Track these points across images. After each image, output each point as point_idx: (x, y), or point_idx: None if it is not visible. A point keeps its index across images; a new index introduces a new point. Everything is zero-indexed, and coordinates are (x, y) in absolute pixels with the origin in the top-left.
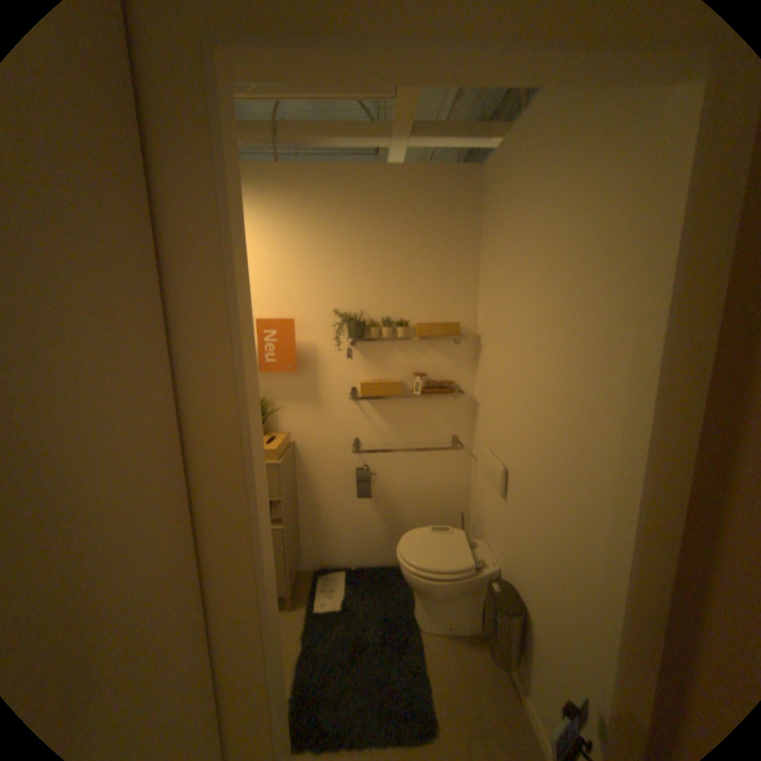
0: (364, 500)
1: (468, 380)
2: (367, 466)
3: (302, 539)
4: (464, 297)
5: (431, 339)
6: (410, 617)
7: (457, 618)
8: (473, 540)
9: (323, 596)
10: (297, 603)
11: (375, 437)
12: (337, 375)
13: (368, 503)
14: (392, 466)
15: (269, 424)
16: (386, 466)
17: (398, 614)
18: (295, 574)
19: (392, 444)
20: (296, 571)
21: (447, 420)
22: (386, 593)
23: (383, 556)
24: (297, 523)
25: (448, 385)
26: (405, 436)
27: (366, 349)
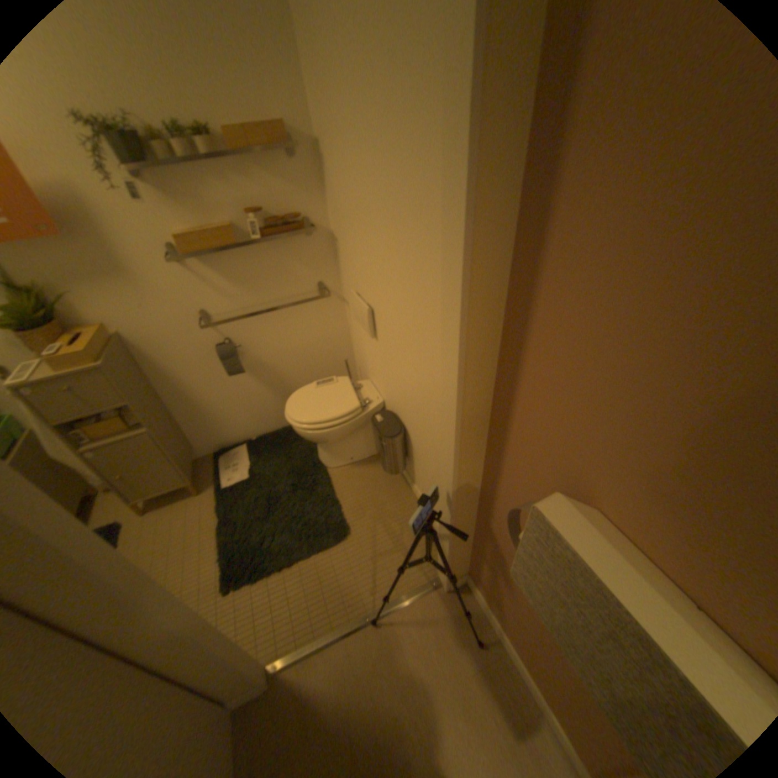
0: (238, 375)
1: (317, 210)
2: (228, 340)
3: (185, 432)
4: (280, 74)
5: (248, 152)
6: (314, 461)
7: (354, 449)
8: (358, 383)
9: (227, 472)
10: (202, 487)
11: (223, 304)
12: (133, 229)
13: (244, 377)
14: (258, 332)
15: (64, 319)
16: (251, 334)
17: (303, 462)
18: (190, 464)
19: (248, 308)
20: (190, 461)
21: (305, 265)
22: (289, 449)
23: (279, 420)
24: (169, 419)
25: (295, 220)
26: (261, 295)
27: (159, 182)
